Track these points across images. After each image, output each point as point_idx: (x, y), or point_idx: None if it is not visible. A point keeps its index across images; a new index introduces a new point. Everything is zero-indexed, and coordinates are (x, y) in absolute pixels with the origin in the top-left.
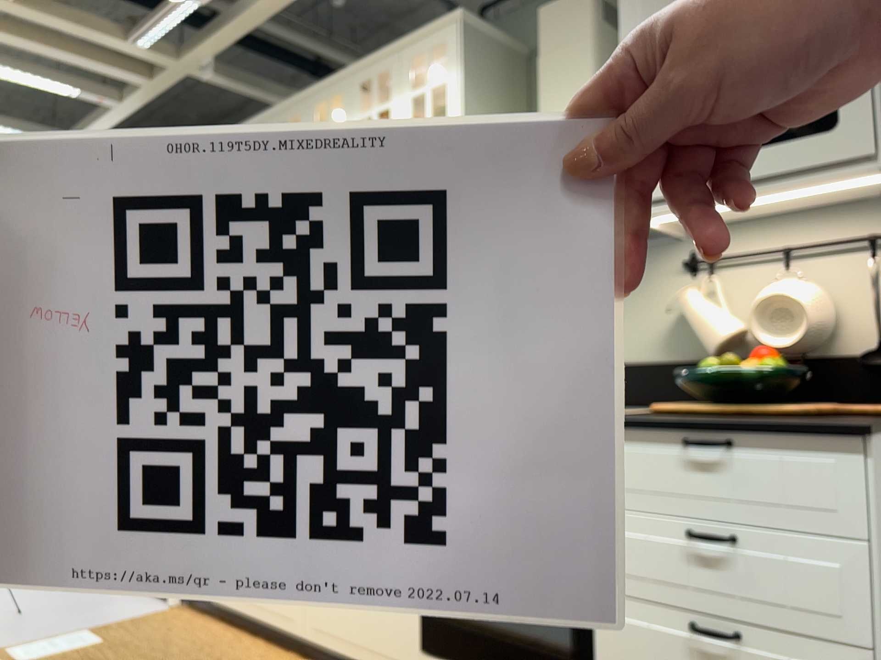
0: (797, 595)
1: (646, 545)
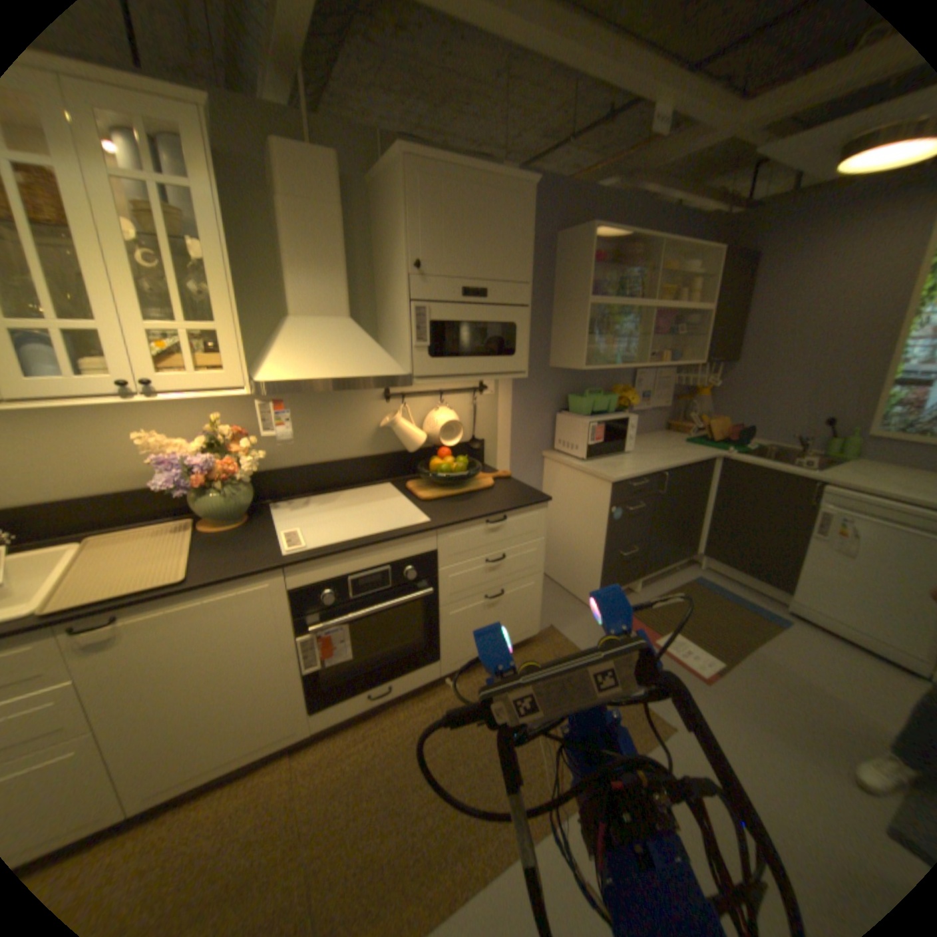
0: (521, 567)
1: (466, 576)
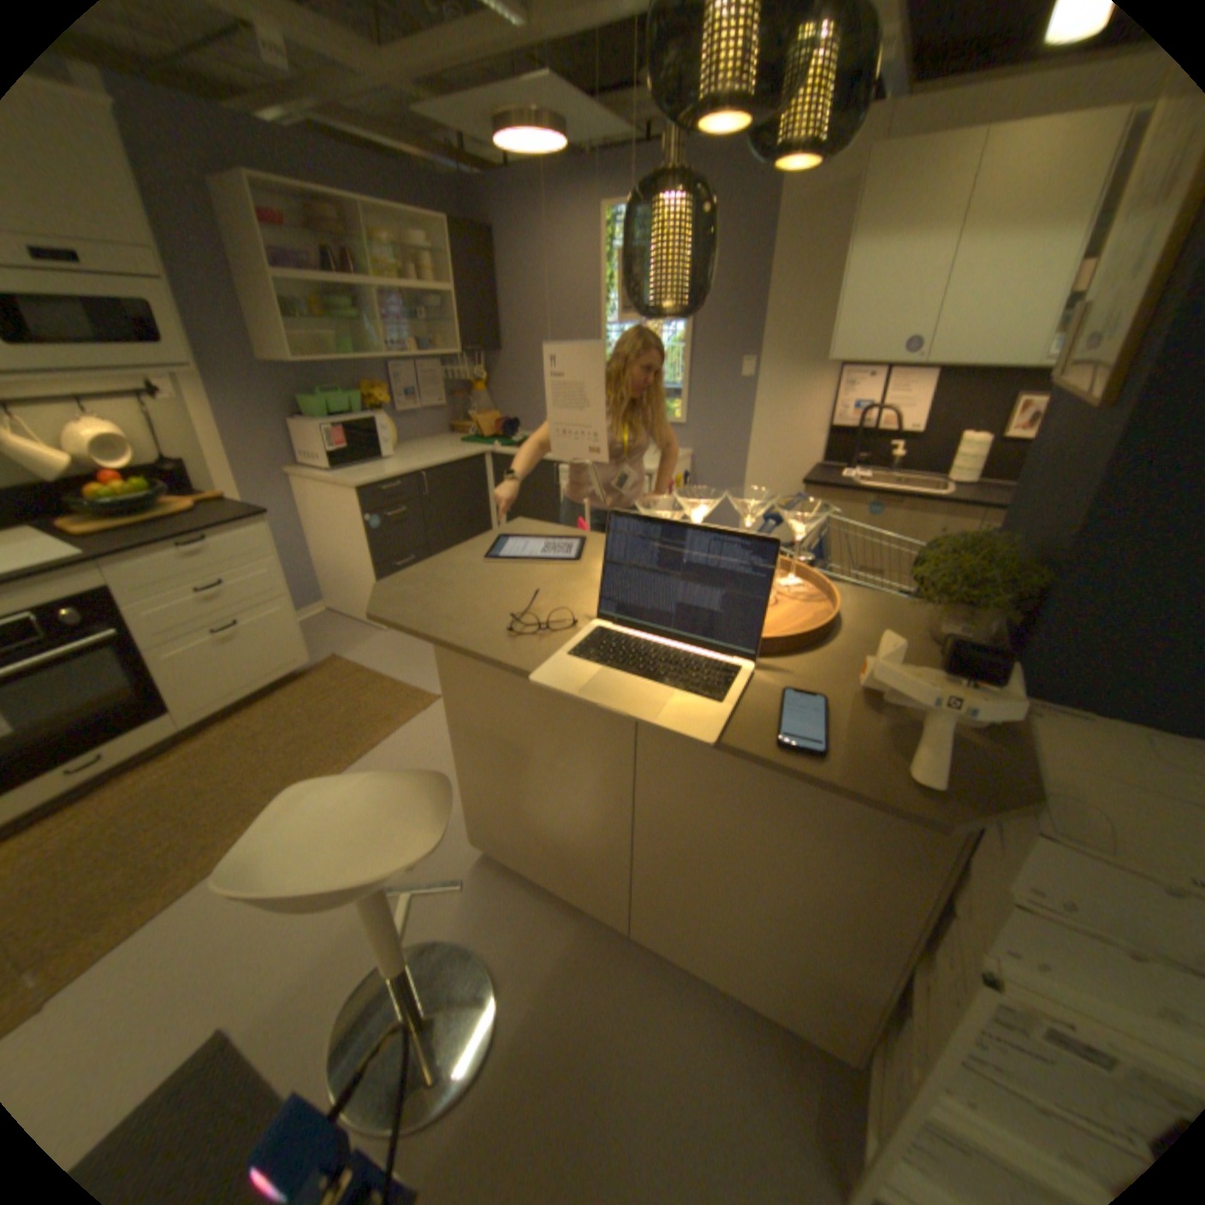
0: (253, 591)
1: (169, 610)
